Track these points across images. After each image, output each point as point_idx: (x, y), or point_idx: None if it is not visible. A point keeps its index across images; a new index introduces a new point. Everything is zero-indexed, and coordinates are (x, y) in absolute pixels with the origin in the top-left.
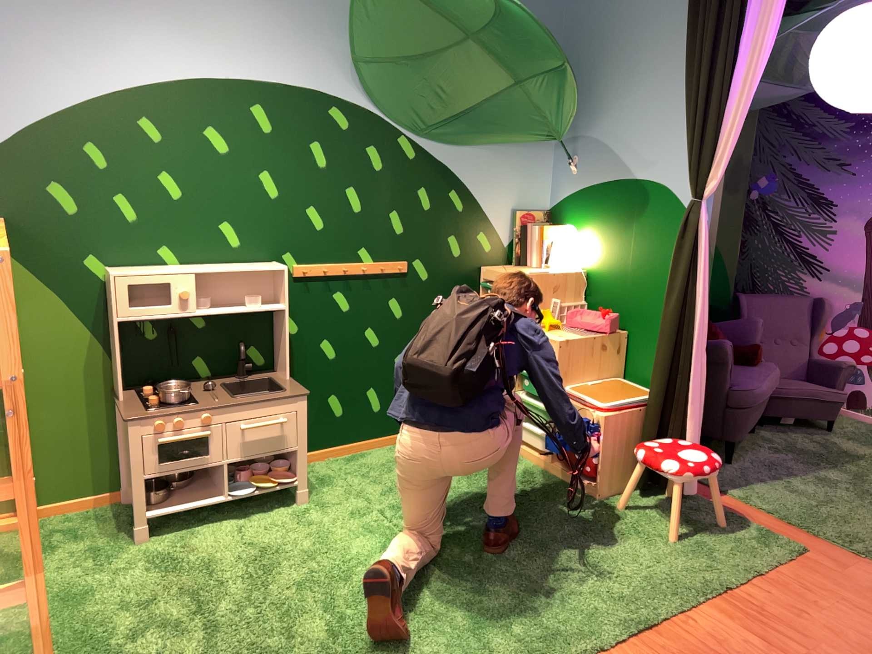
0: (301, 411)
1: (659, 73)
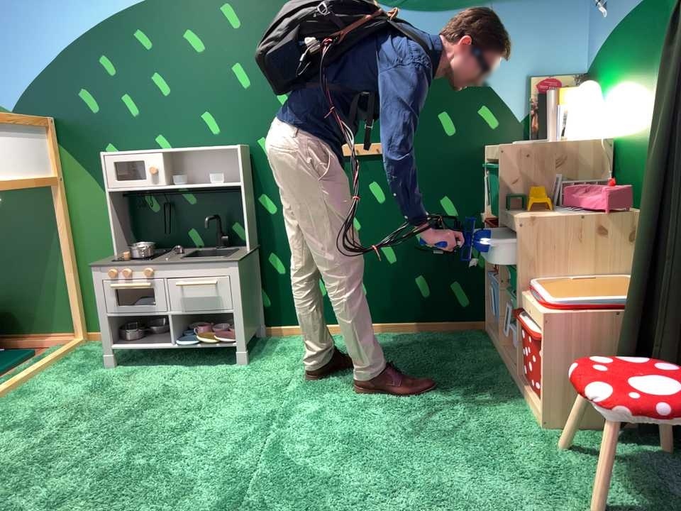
0: (230, 277)
1: None
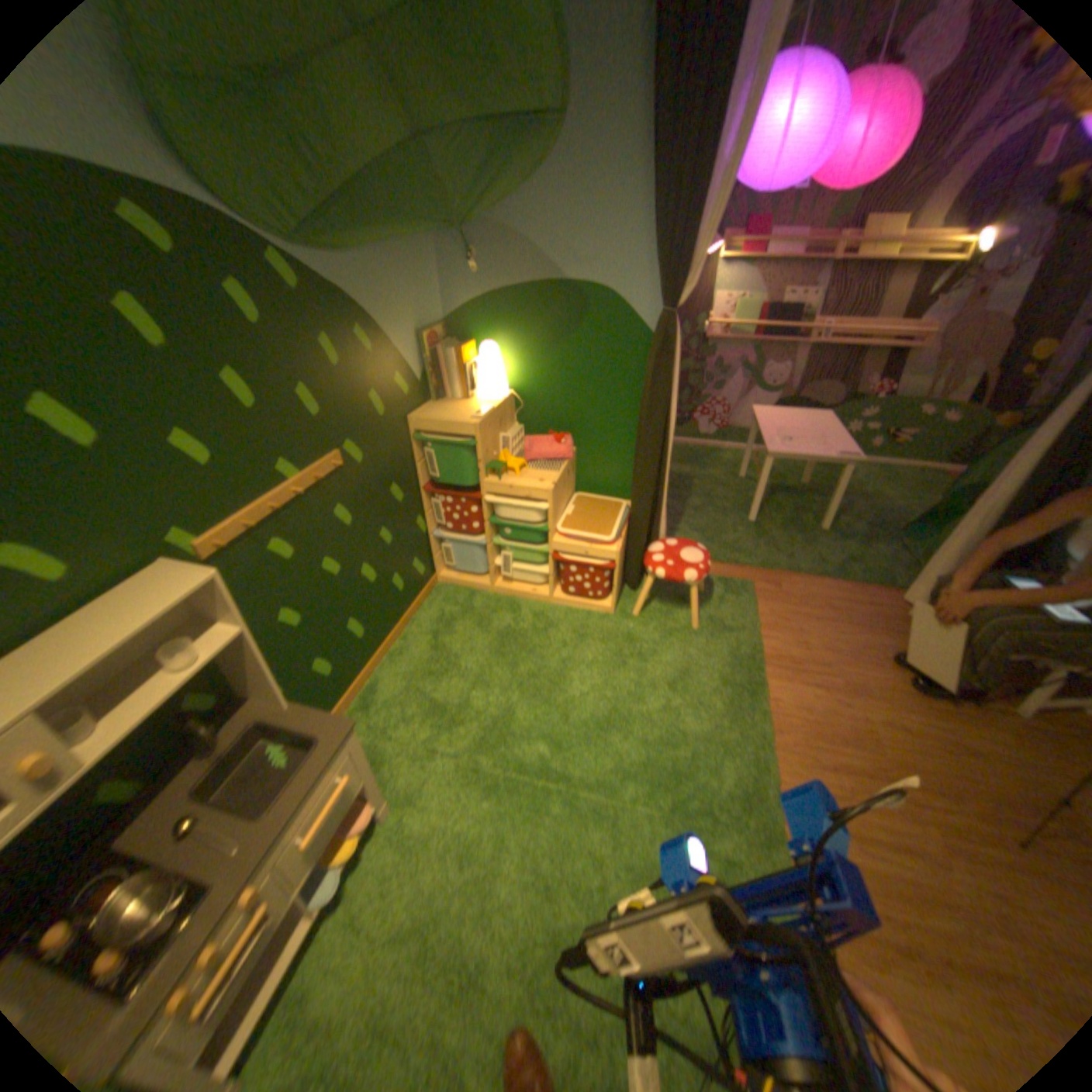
0: (351, 749)
1: (600, 121)
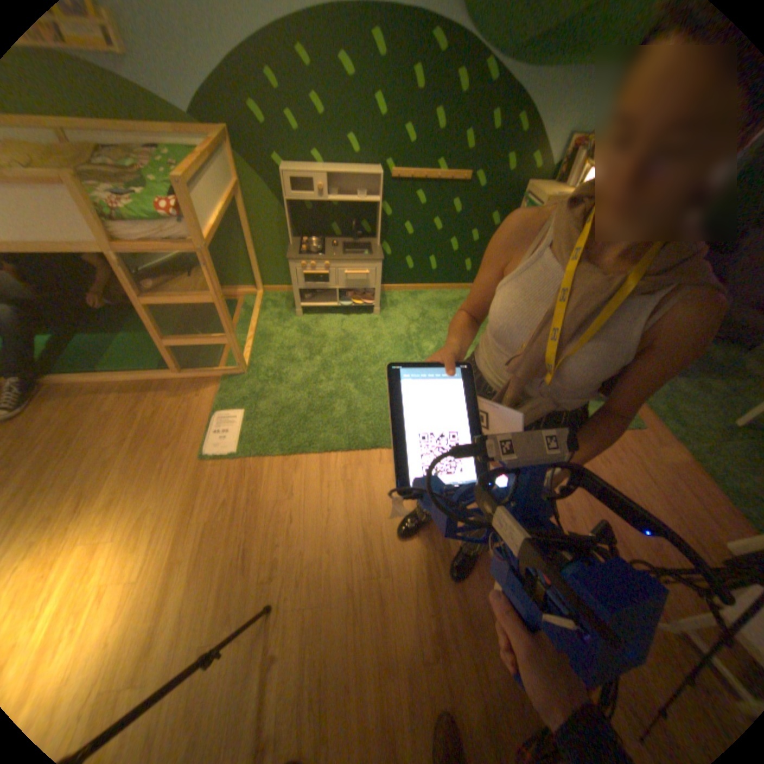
0: (376, 270)
1: None
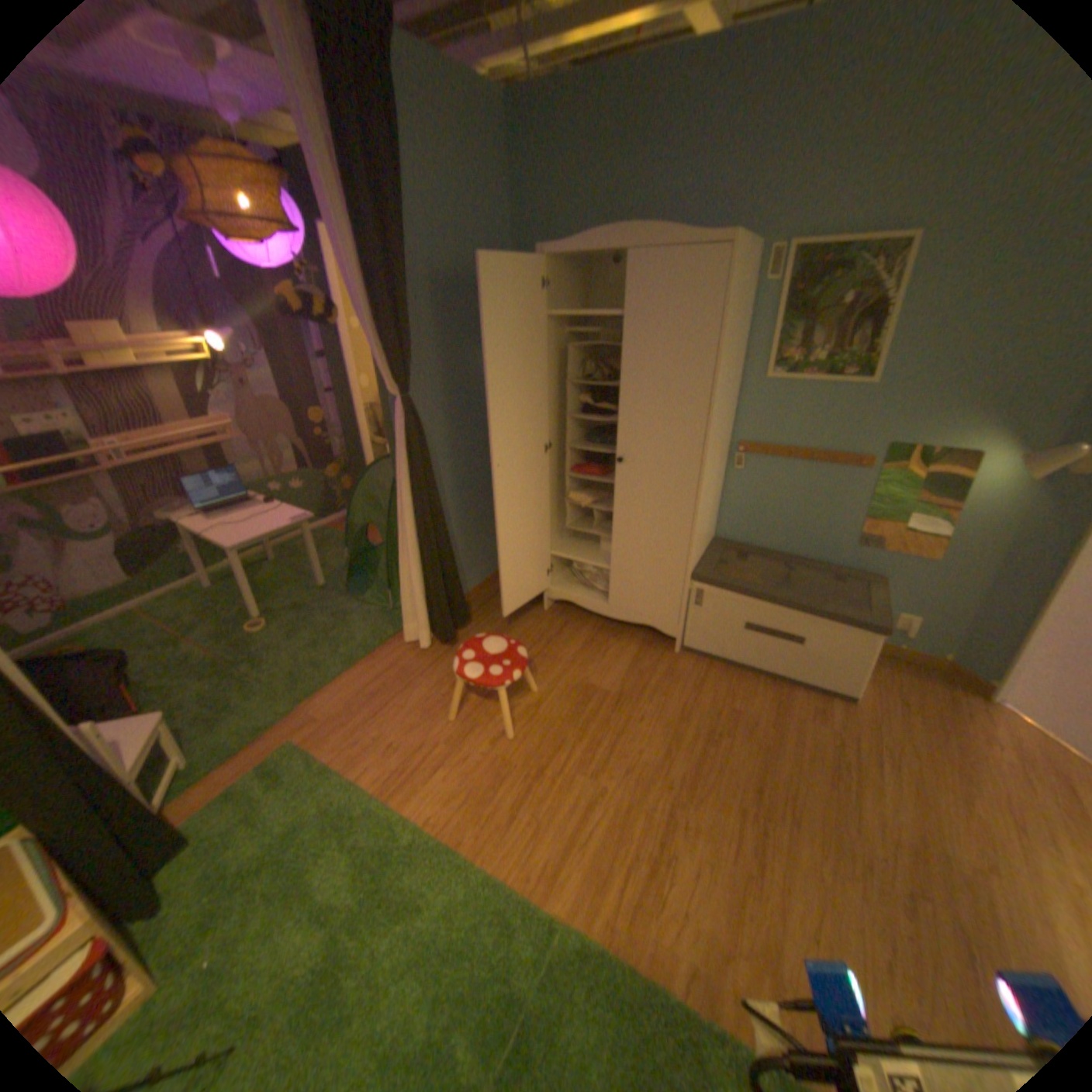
0: None
1: None
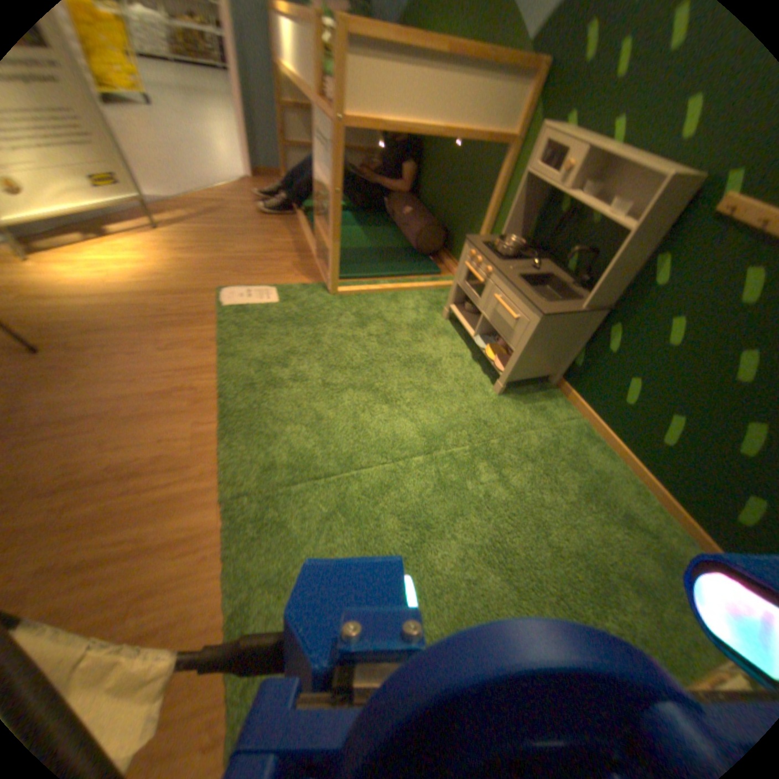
0: (531, 323)
1: None
